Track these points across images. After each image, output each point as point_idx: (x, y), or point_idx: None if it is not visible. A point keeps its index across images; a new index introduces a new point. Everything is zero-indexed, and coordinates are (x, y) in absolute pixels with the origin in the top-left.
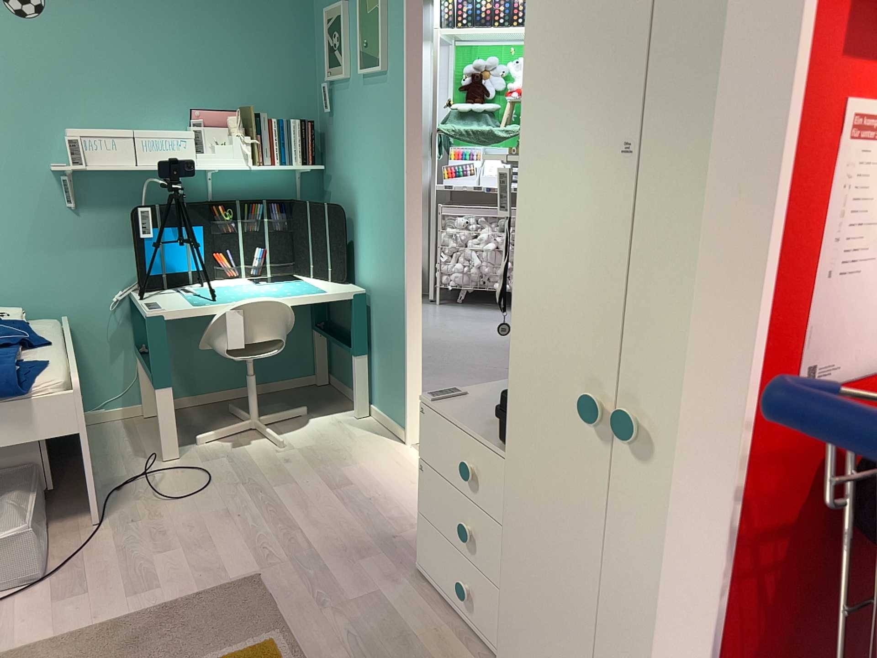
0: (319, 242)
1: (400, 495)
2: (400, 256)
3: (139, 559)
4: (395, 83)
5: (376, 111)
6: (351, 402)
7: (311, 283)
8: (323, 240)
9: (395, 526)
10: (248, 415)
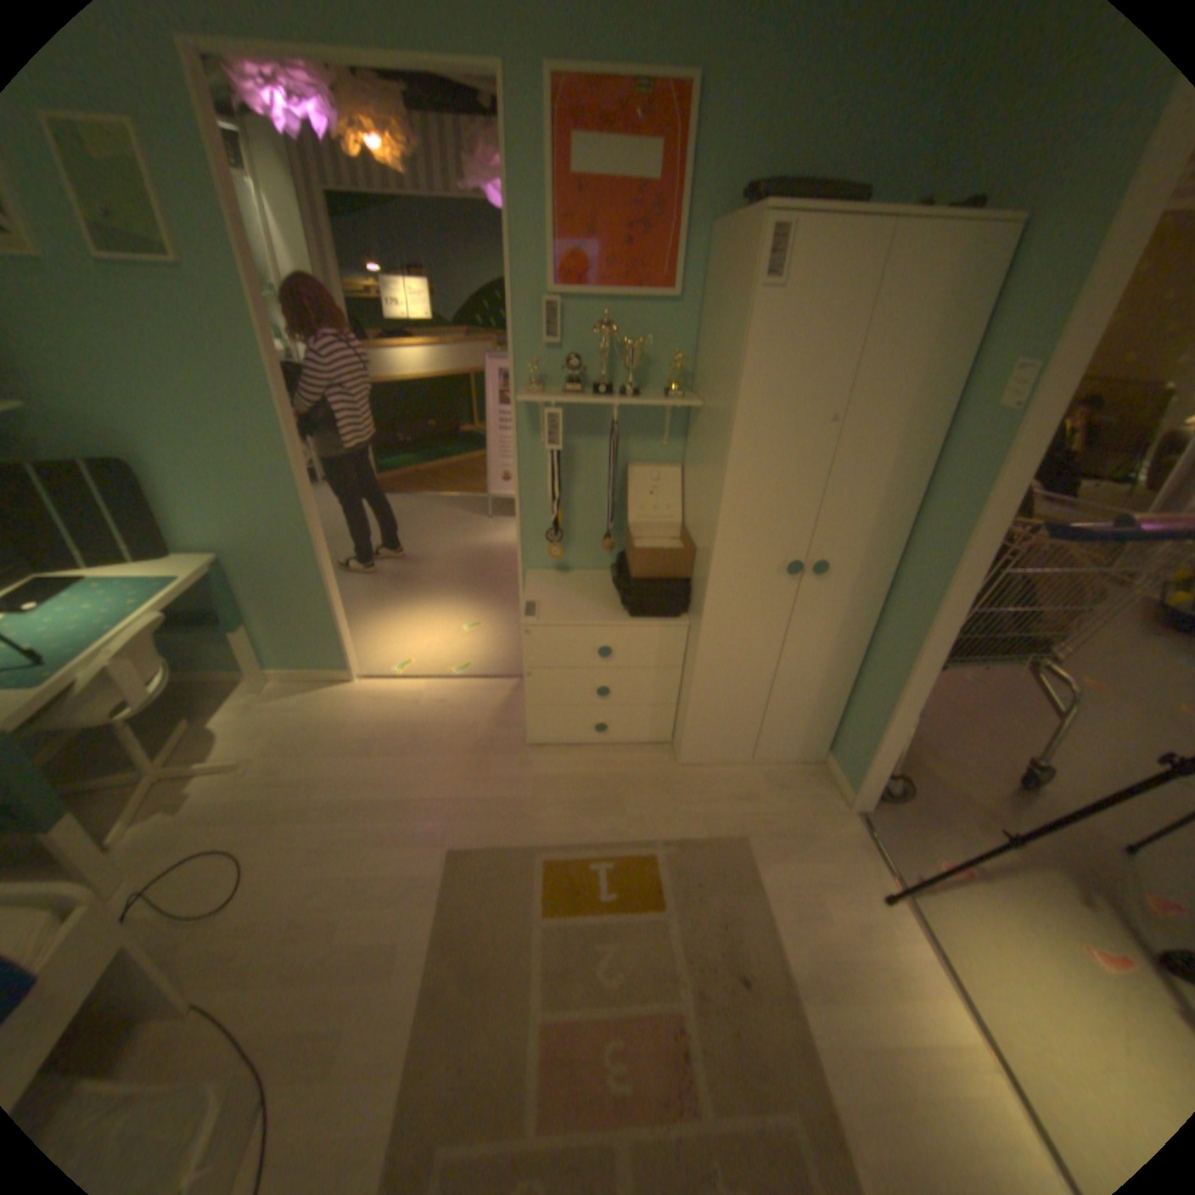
0: (87, 519)
1: (425, 717)
2: (287, 505)
3: (323, 960)
4: (214, 288)
5: (165, 323)
6: (217, 683)
7: (109, 576)
8: (95, 514)
9: (462, 737)
10: (130, 774)
